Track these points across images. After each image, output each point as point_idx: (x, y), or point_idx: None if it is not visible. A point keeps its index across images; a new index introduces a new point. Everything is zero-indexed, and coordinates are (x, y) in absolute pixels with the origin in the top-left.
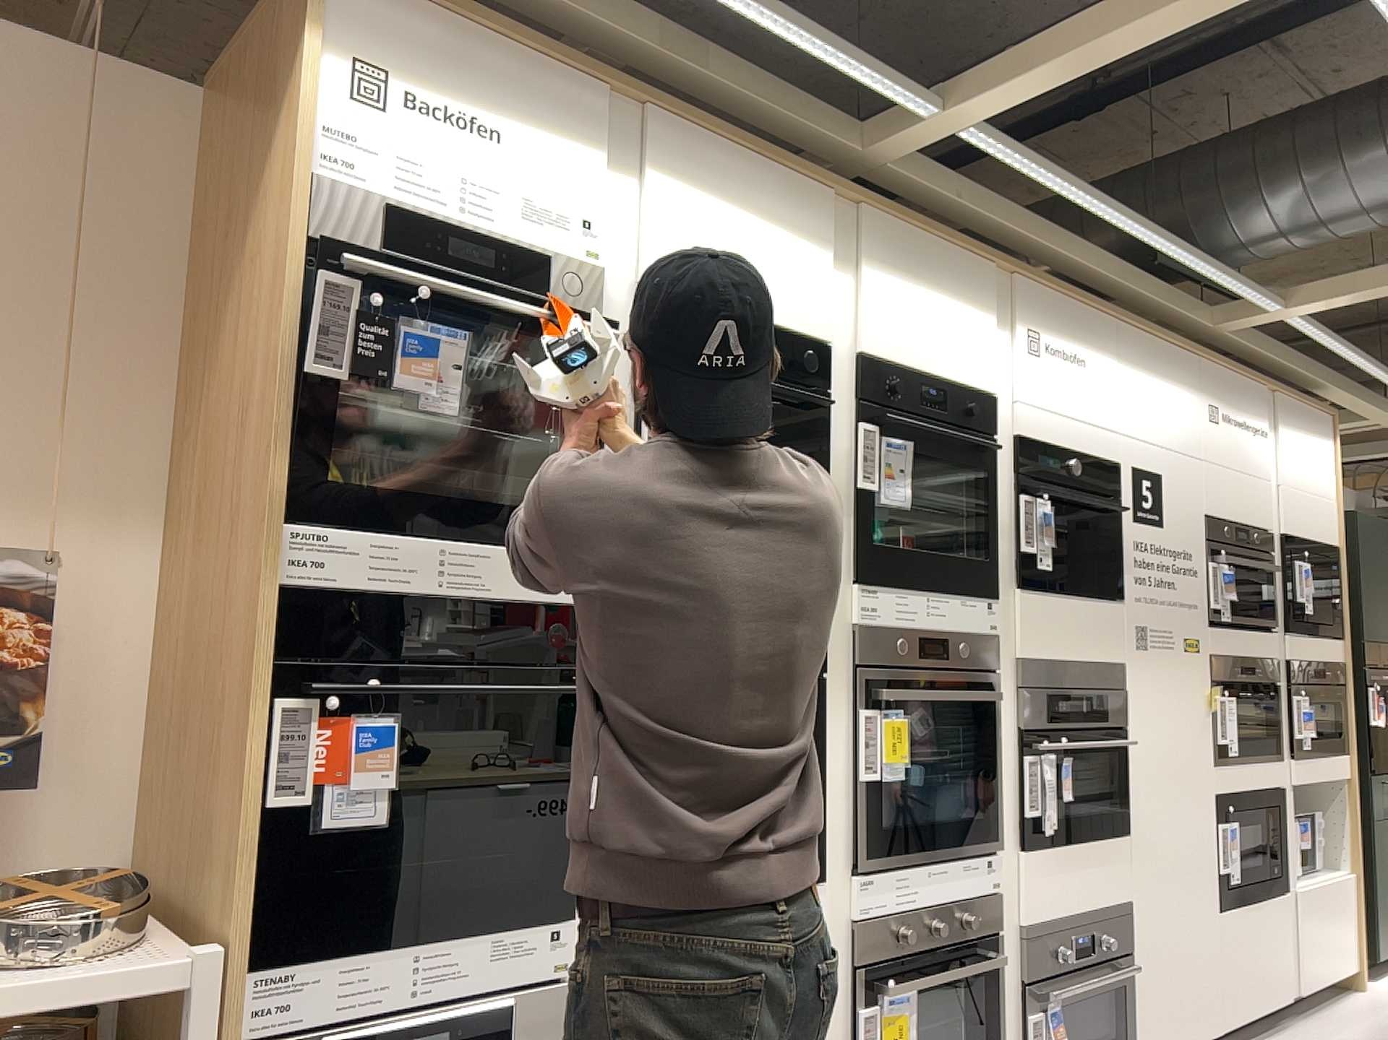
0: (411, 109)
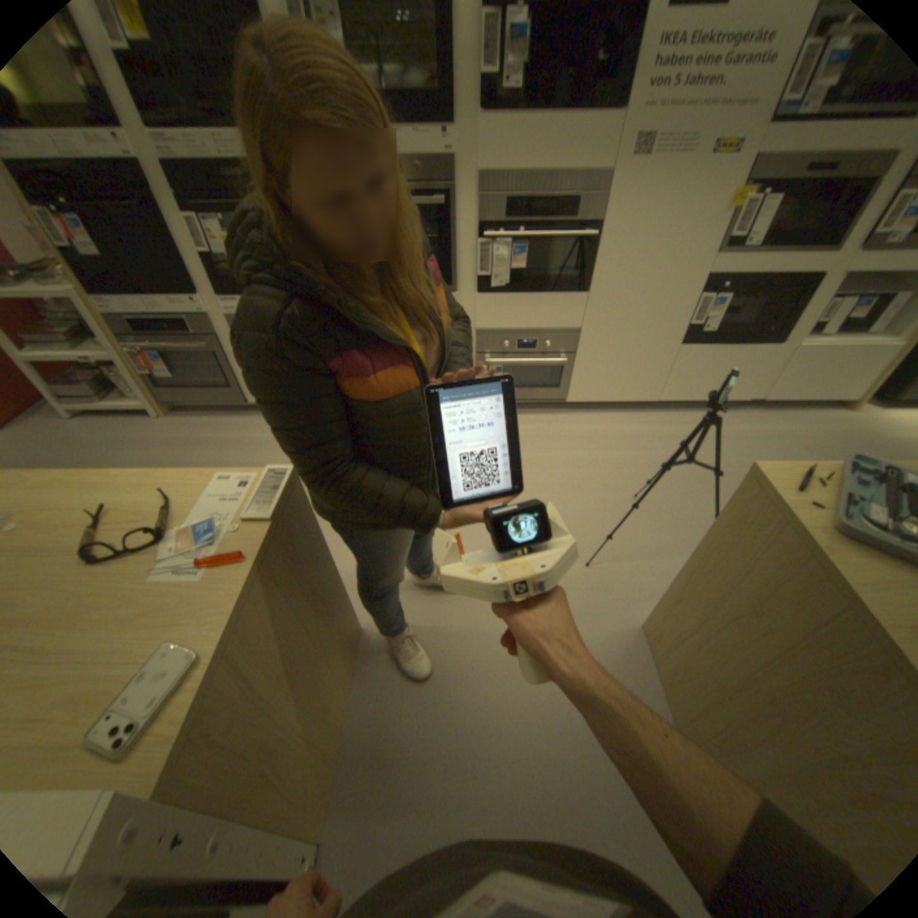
0: None
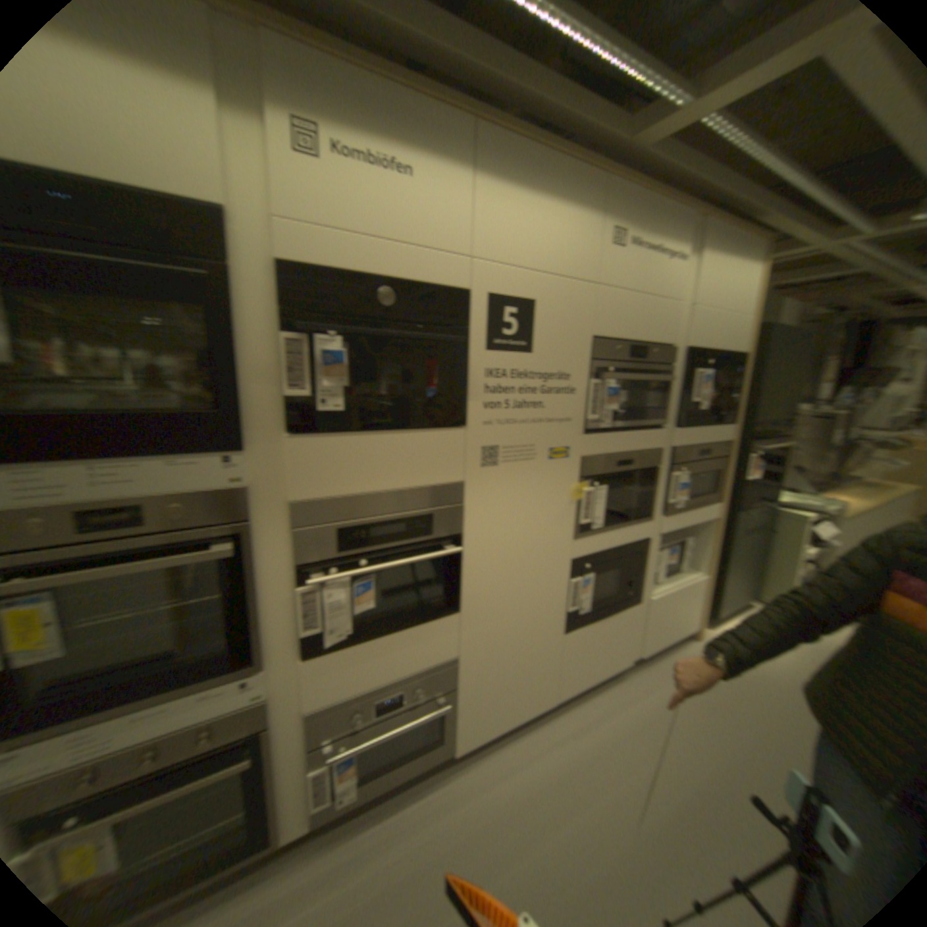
0: None
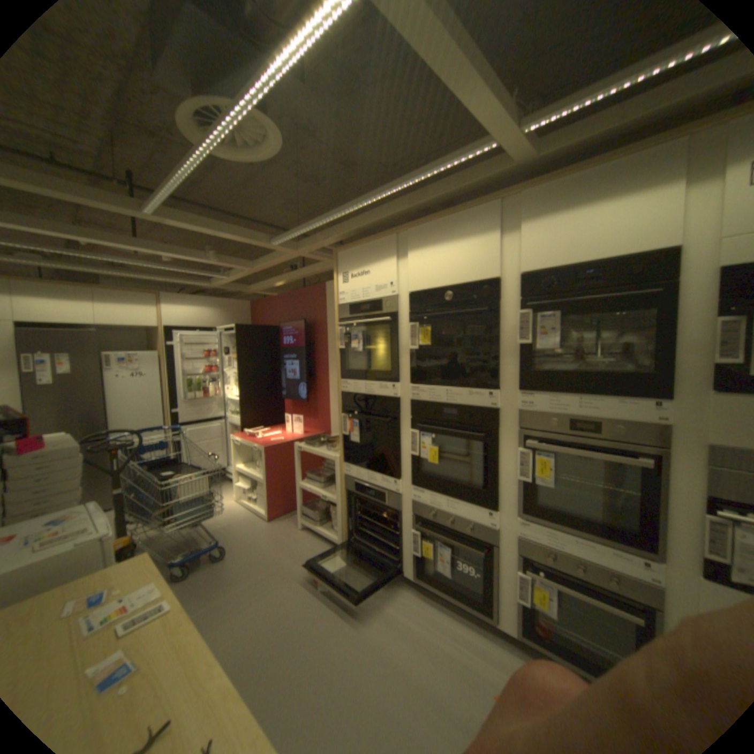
0: (347, 275)
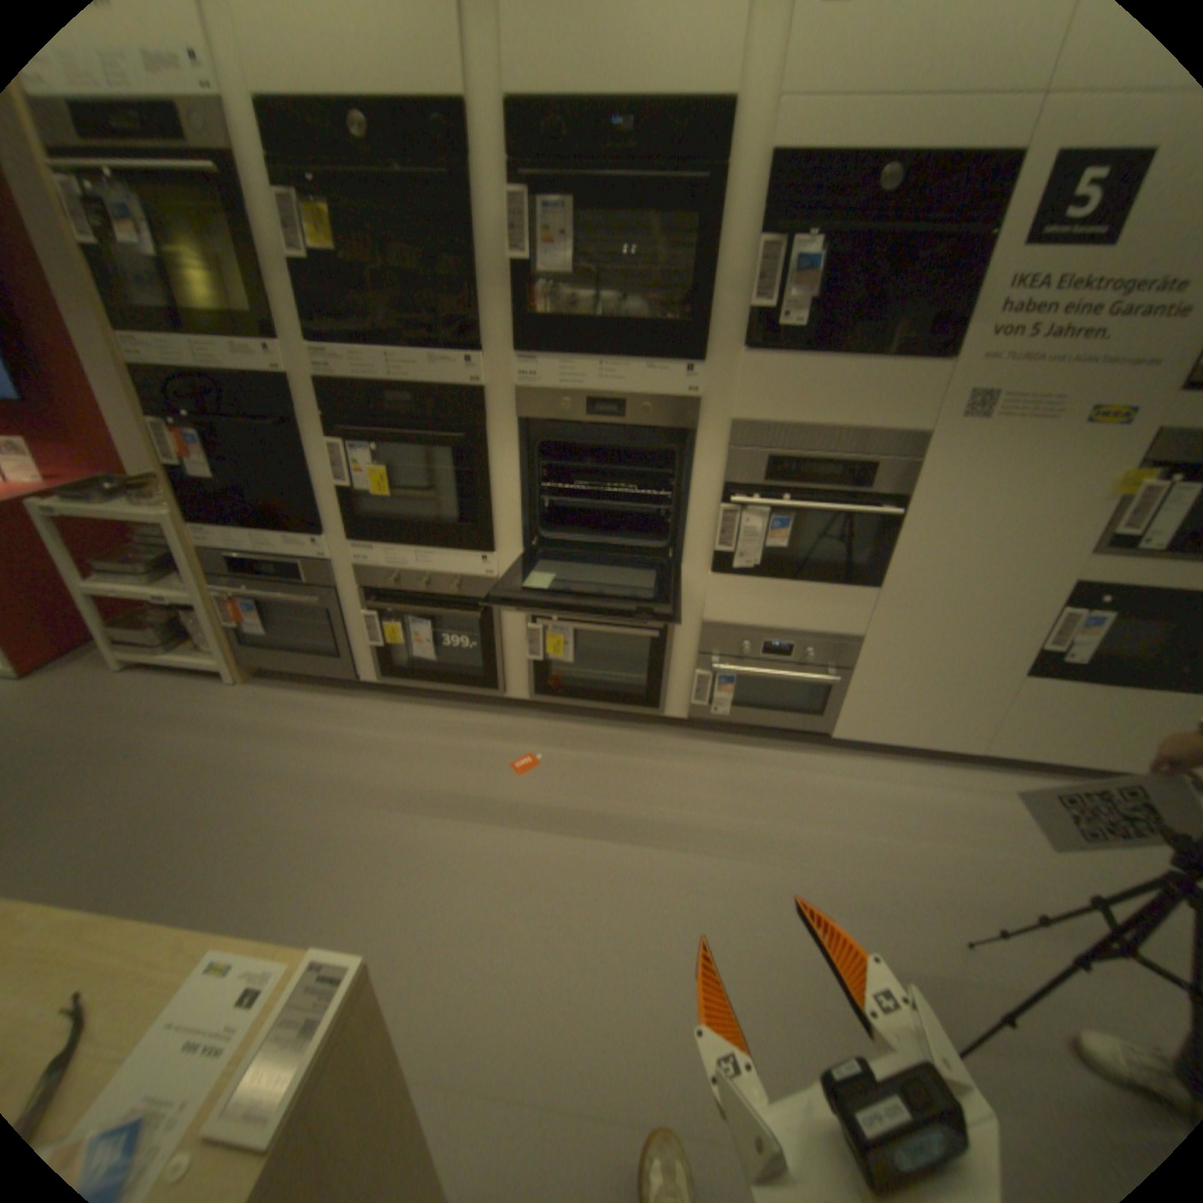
0: None
